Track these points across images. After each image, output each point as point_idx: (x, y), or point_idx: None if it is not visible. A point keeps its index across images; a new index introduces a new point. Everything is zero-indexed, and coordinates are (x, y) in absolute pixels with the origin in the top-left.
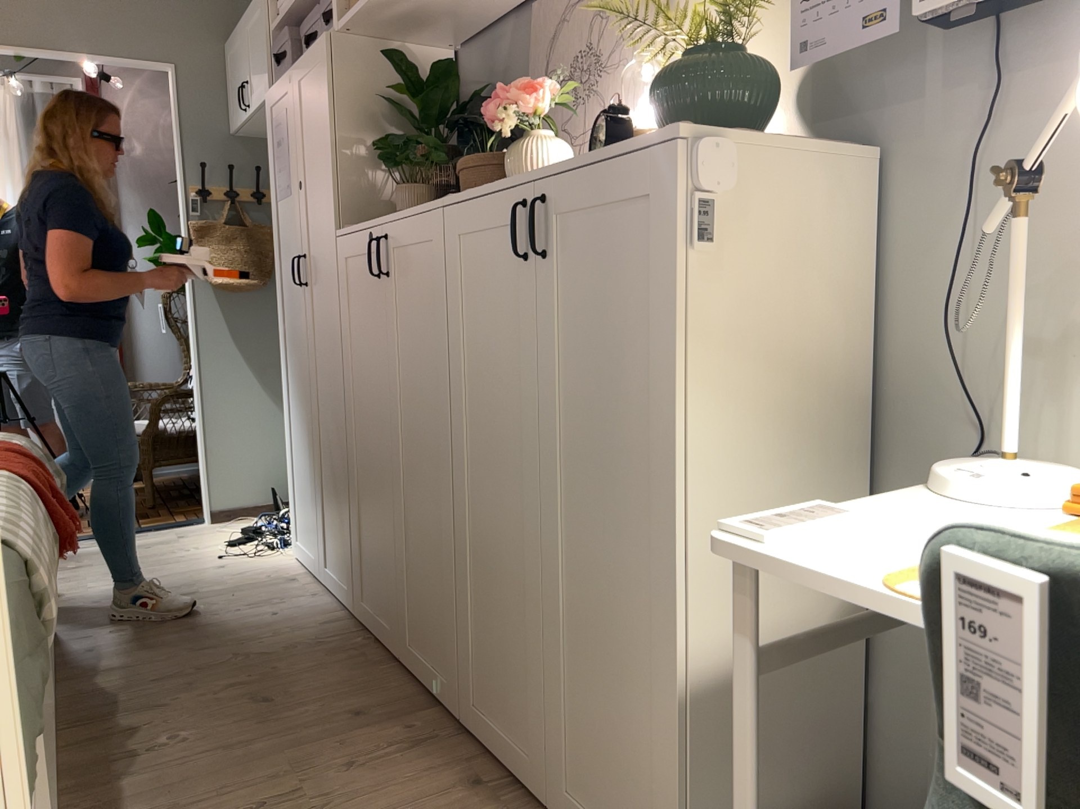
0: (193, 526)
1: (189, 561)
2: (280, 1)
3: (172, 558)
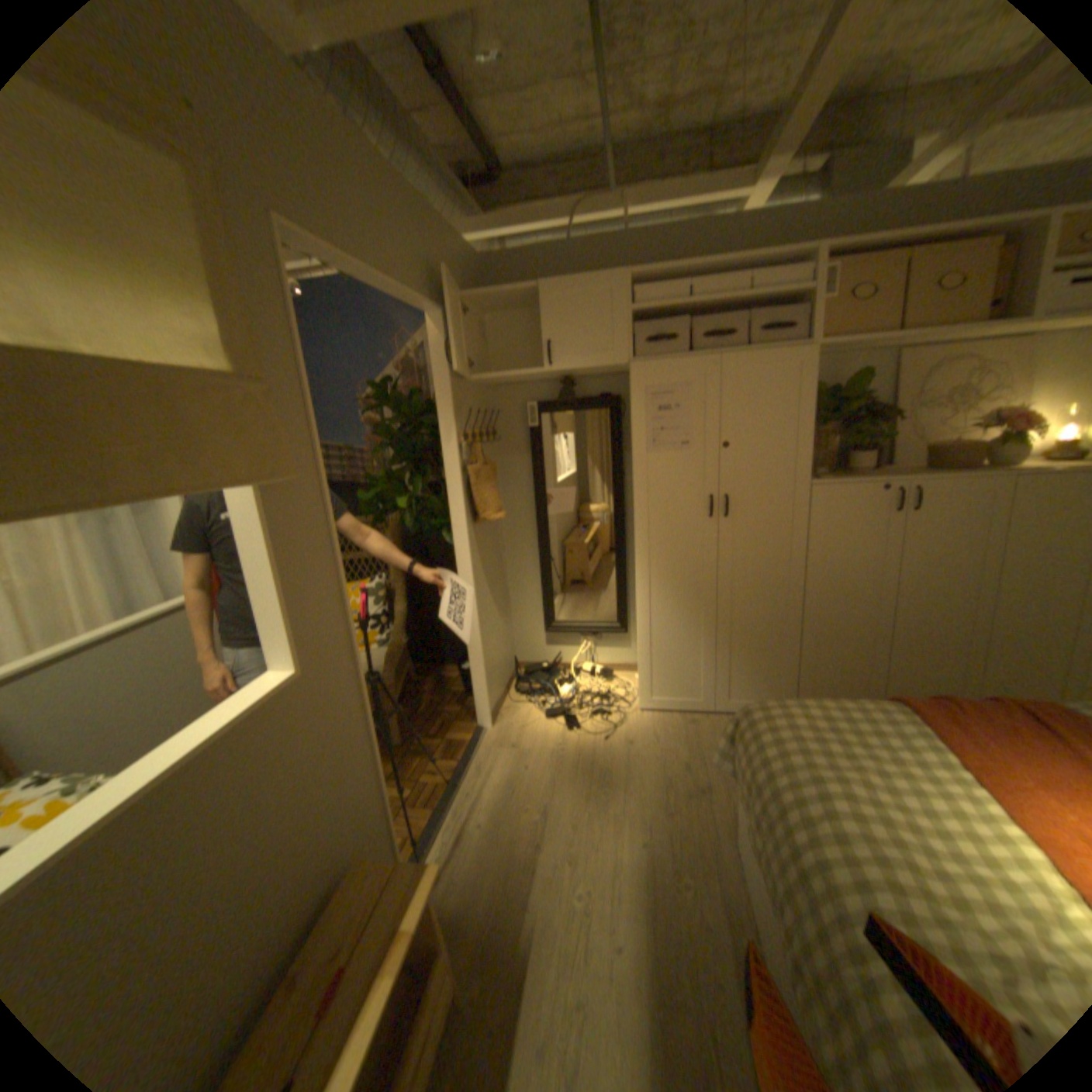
0: (487, 737)
1: (597, 755)
2: (633, 287)
3: (579, 762)
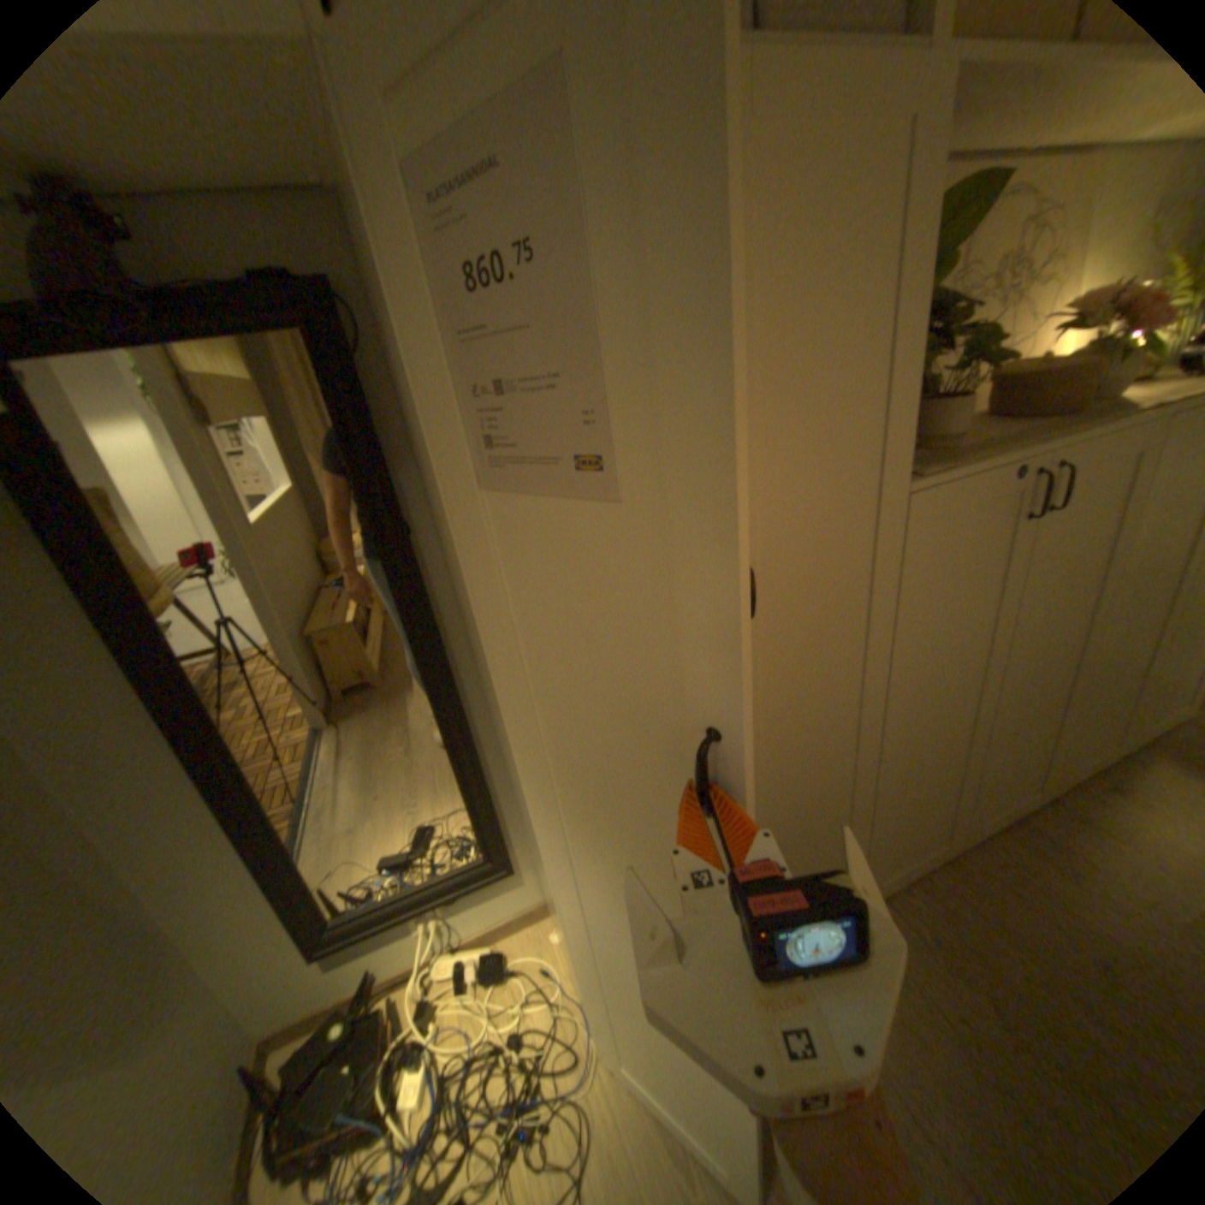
0: None
1: None
2: None
3: None
